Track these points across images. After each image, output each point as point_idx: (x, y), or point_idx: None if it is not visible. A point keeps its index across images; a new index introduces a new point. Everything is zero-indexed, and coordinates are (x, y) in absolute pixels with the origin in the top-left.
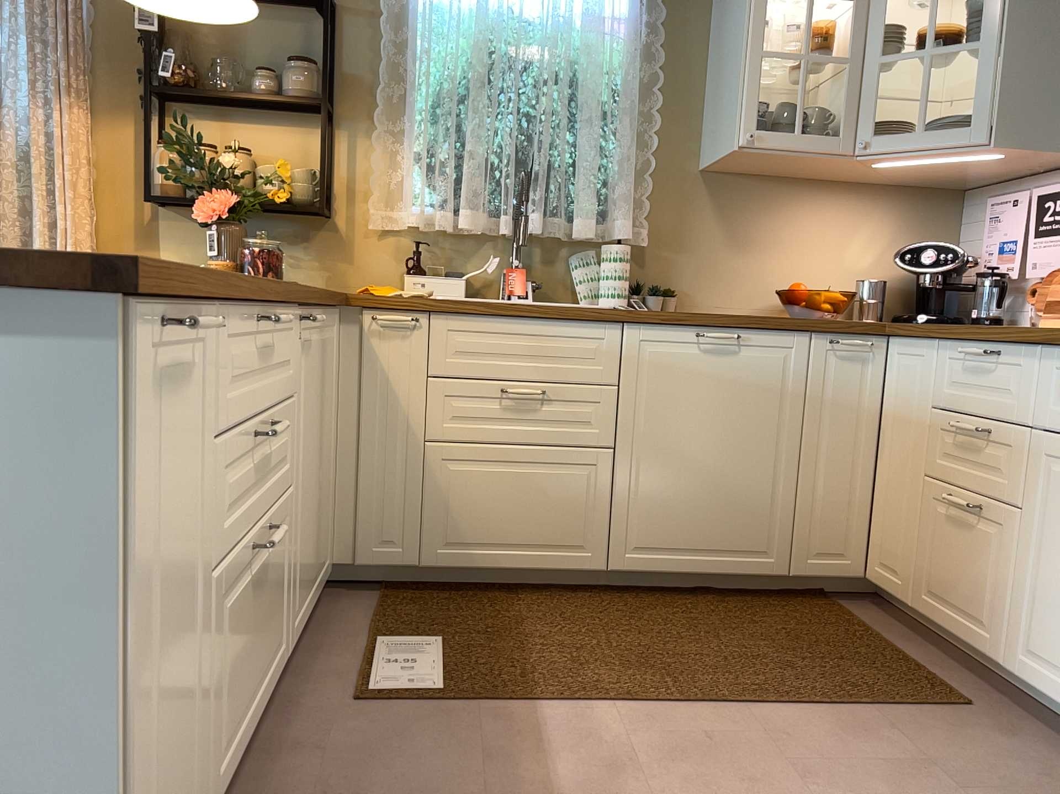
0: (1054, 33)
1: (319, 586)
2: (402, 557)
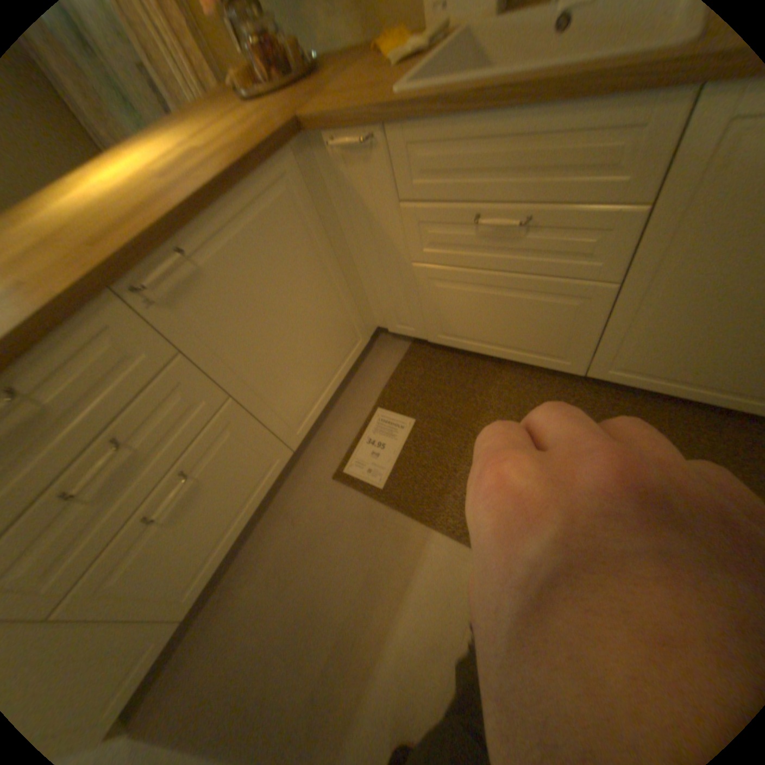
0: None
1: (345, 369)
2: (415, 333)
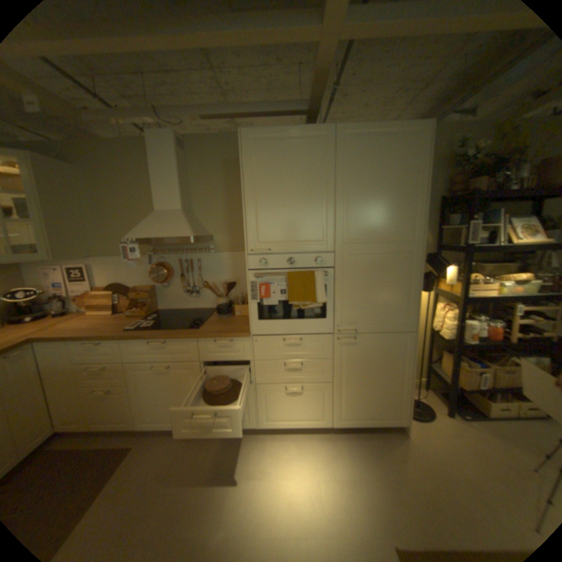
0: (61, 218)
1: None
2: None
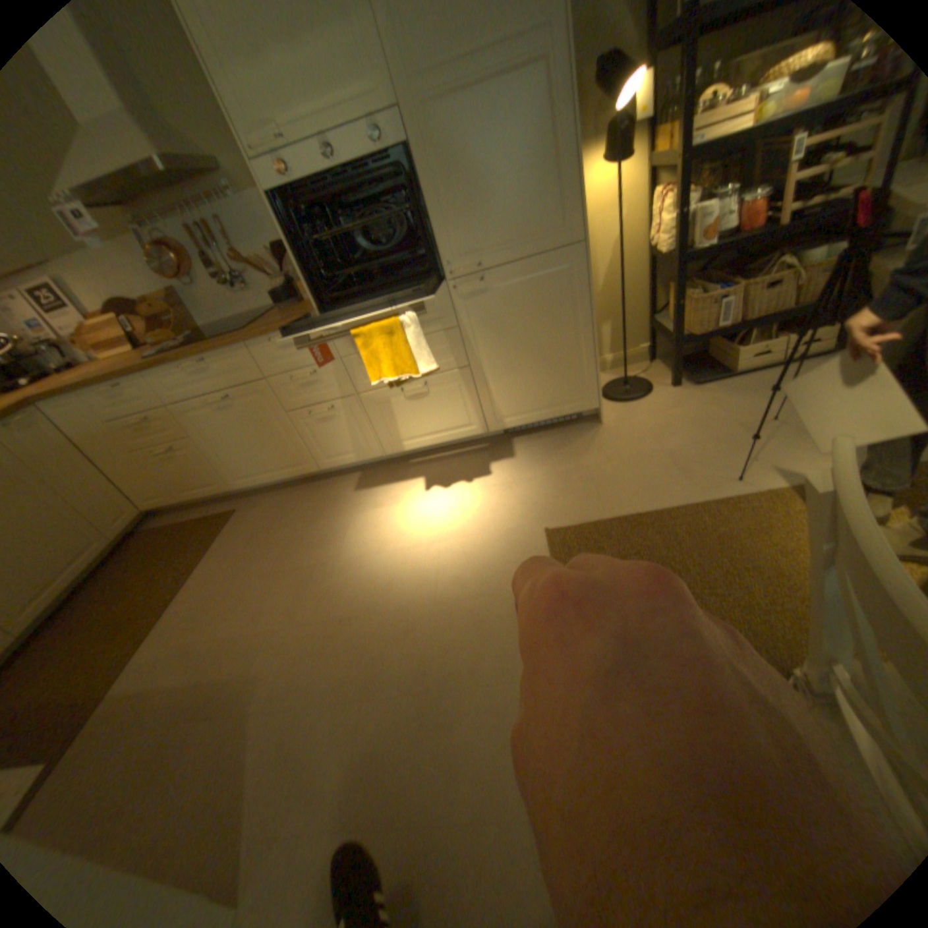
0: None
1: None
2: None
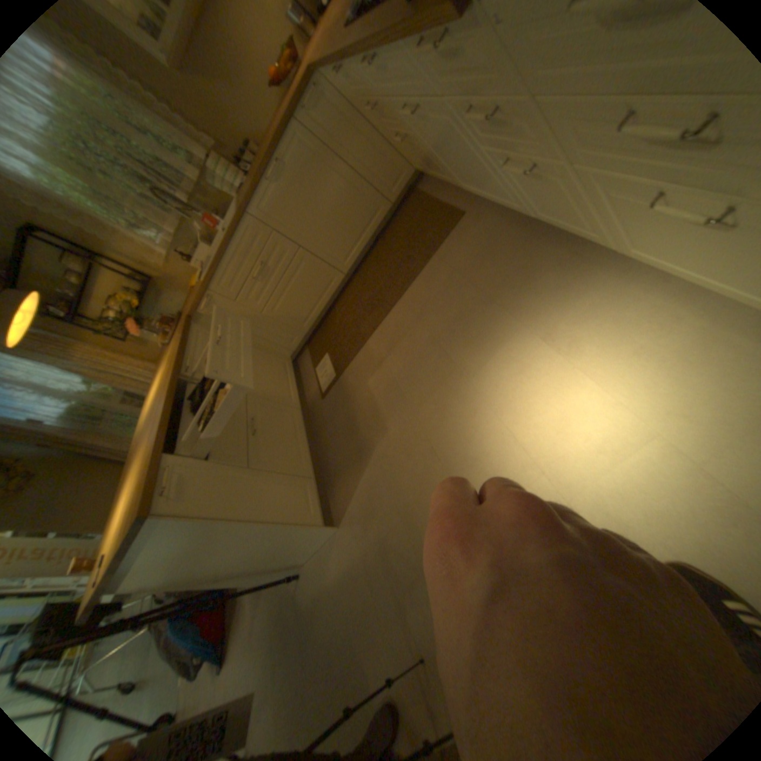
0: None
1: (291, 374)
2: (300, 337)
